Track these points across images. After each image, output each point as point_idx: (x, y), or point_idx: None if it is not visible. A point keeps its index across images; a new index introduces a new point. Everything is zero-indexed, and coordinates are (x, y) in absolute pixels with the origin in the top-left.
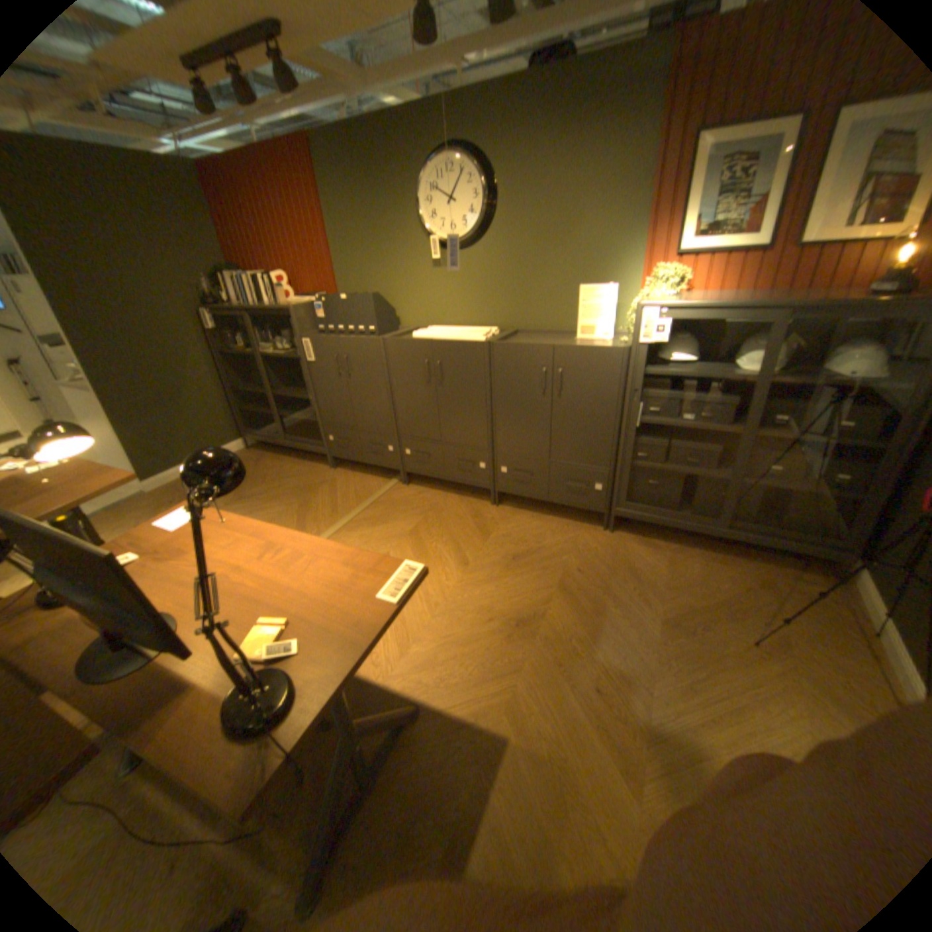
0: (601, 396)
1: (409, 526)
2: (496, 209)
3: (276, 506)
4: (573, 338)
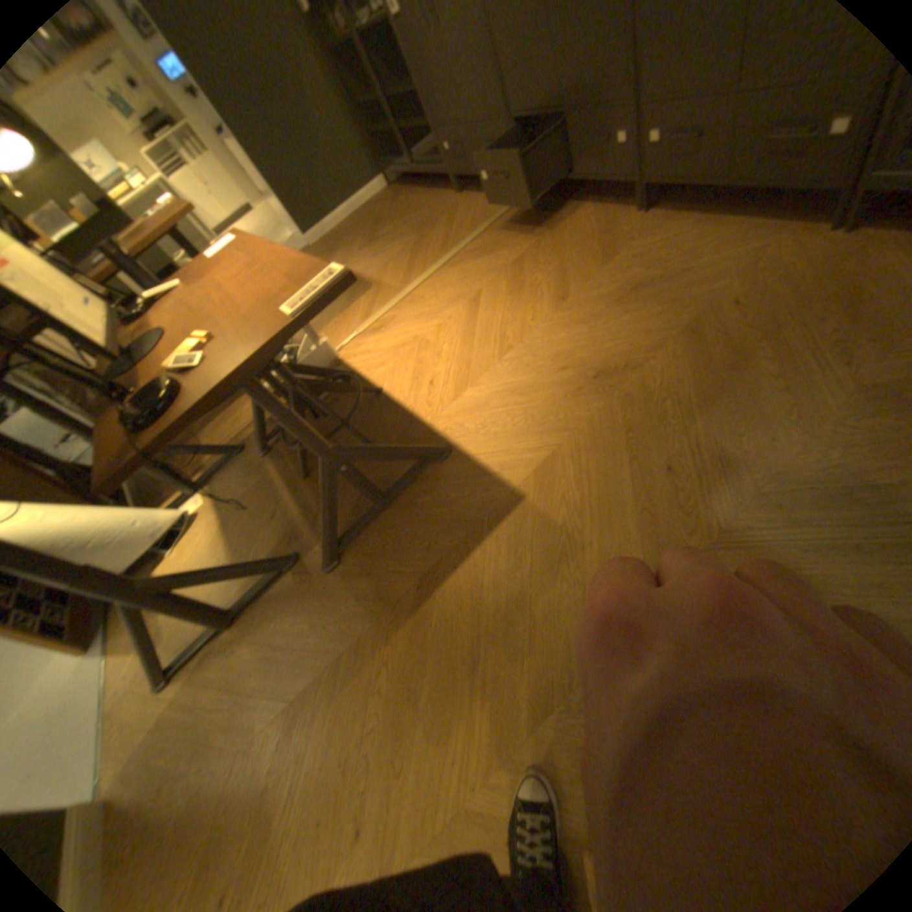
0: None
1: (515, 254)
2: None
3: (395, 246)
4: None
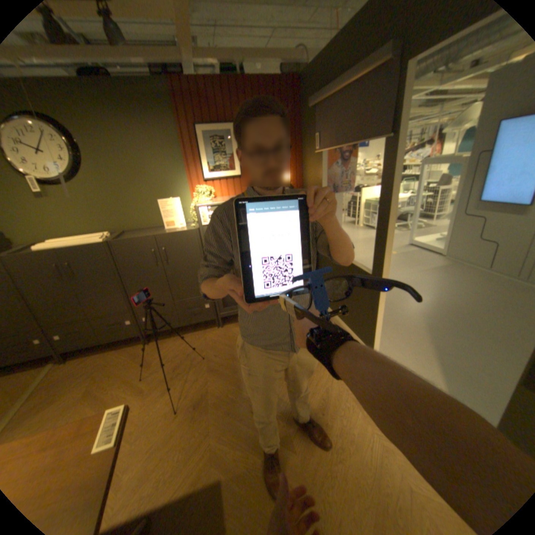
0: (192, 256)
1: (80, 391)
2: (82, 158)
3: None
4: (163, 229)
